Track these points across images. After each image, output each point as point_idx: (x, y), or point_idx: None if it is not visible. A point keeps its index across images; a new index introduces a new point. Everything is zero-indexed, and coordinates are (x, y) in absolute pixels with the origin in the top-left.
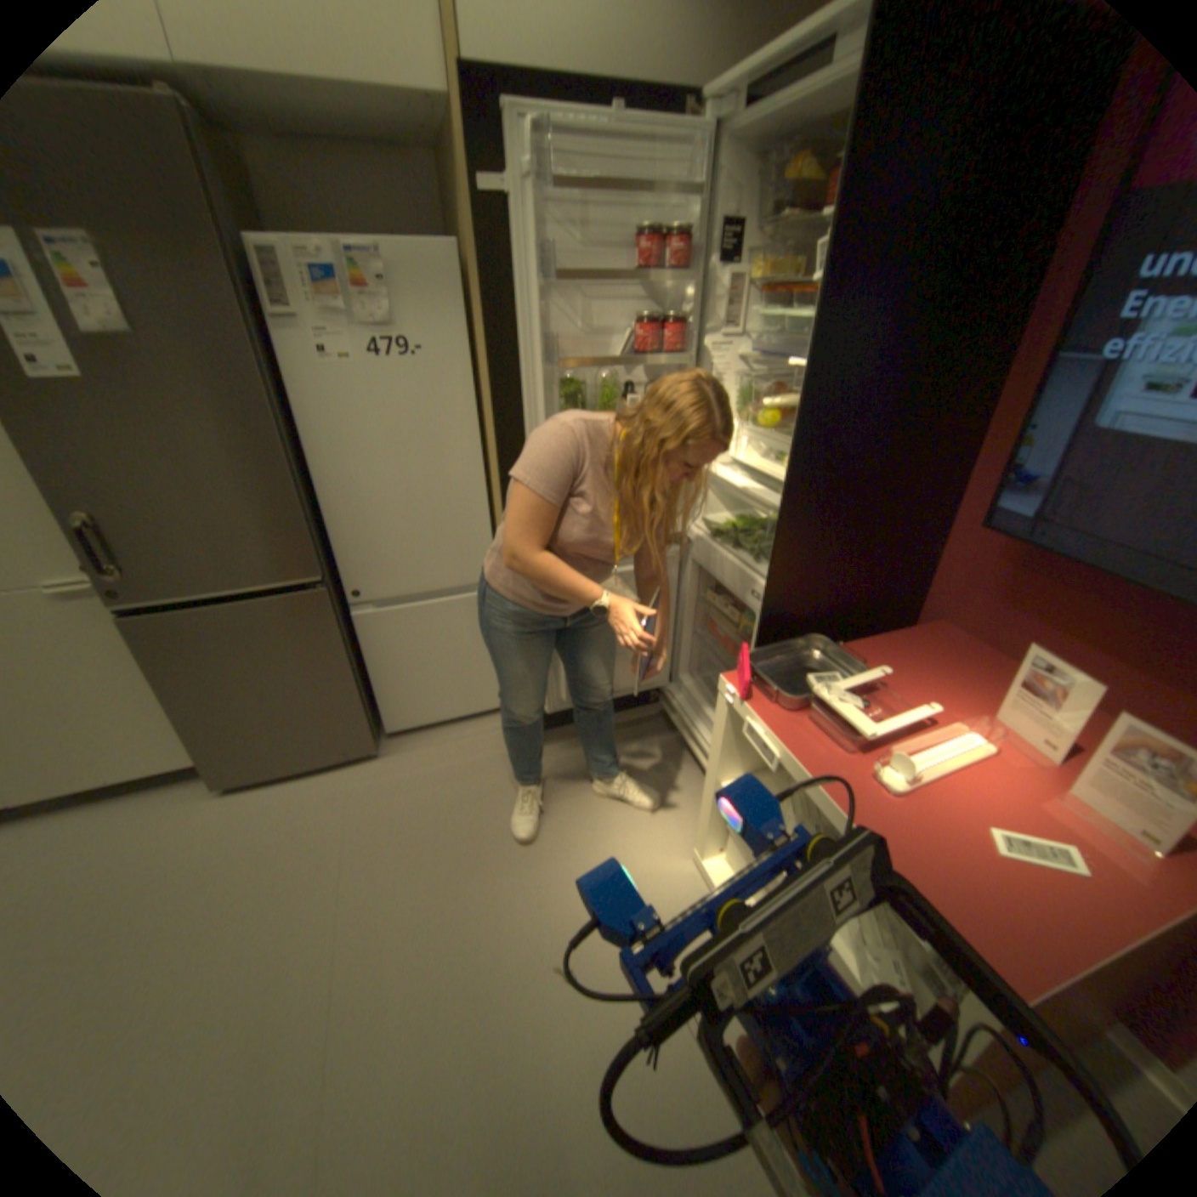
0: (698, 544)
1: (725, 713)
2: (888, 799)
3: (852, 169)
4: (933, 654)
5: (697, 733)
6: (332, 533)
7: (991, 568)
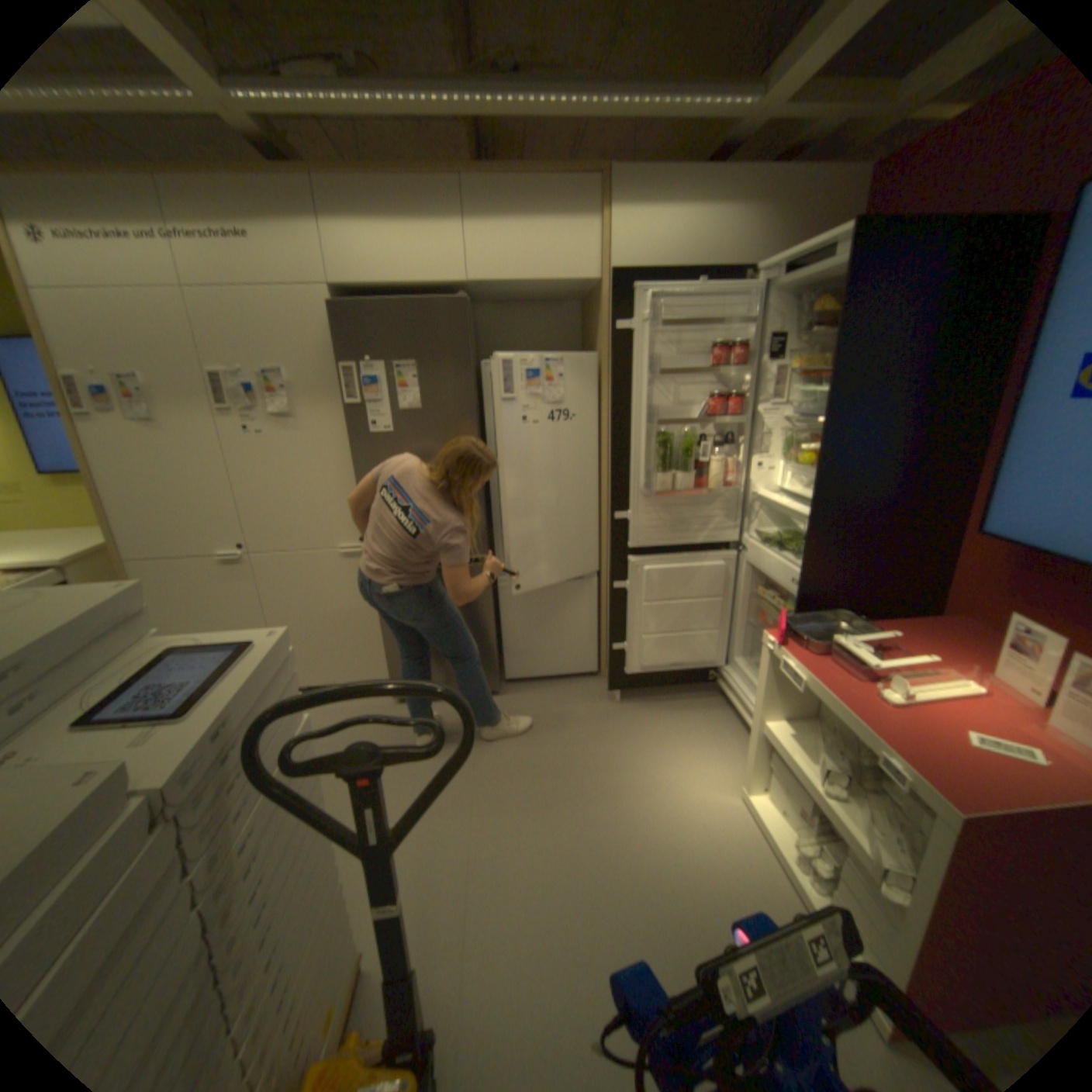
0: (752, 549)
1: (769, 660)
2: (889, 708)
3: (851, 310)
4: (949, 635)
5: (749, 704)
6: (497, 529)
7: (998, 570)
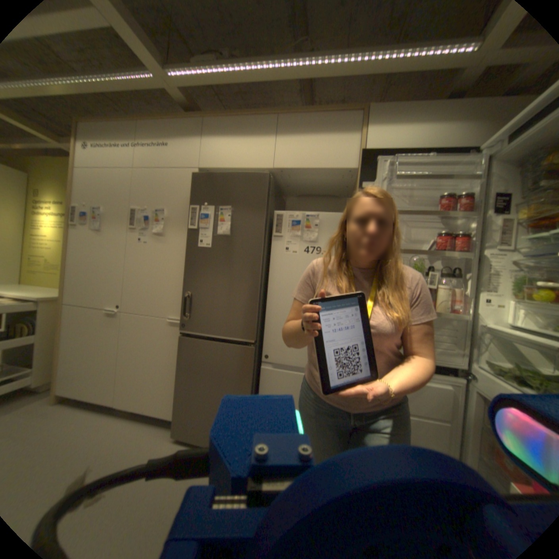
0: (483, 379)
1: None
2: None
3: None
4: None
5: None
6: (266, 324)
7: None
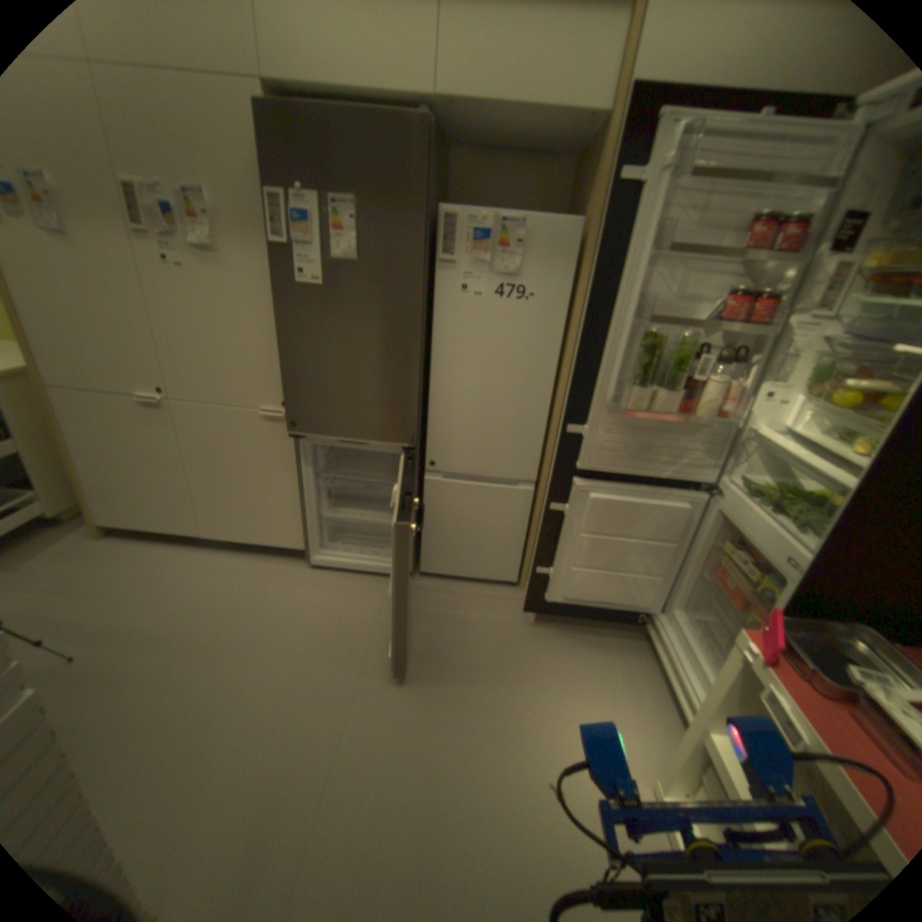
0: (732, 498)
1: (740, 668)
2: None
3: None
4: None
5: (682, 670)
6: (431, 417)
7: None
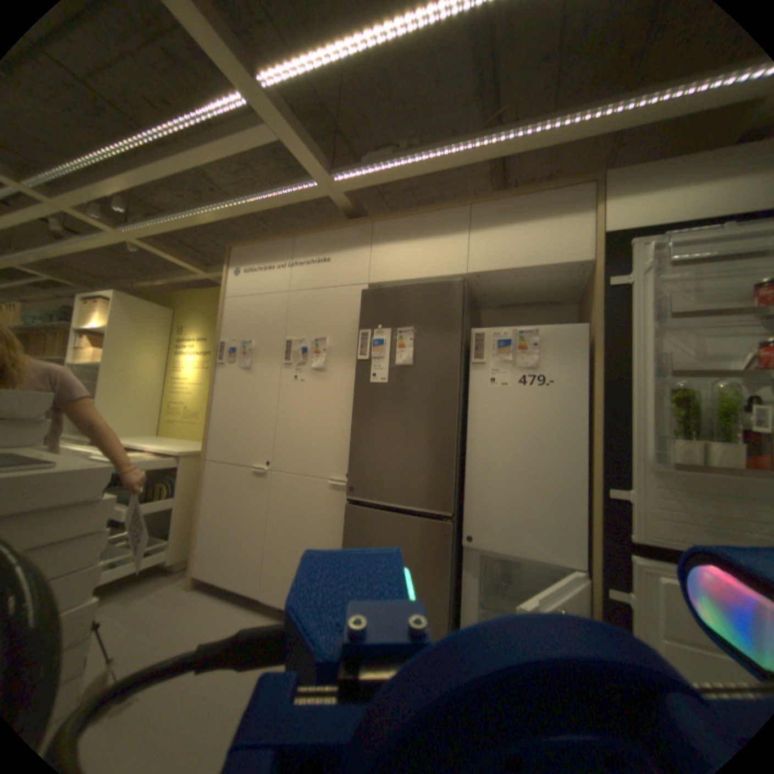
0: None
1: None
2: None
3: None
4: None
5: None
6: (468, 489)
7: None
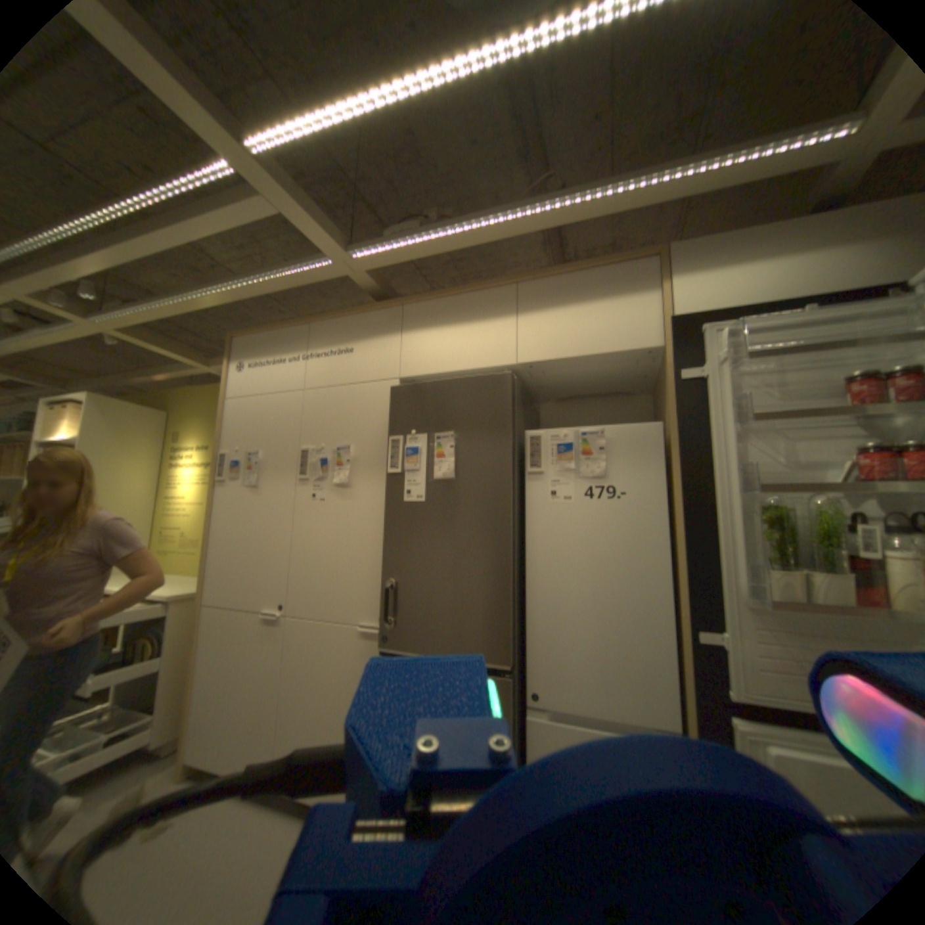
0: None
1: None
2: None
3: None
4: None
5: None
6: (529, 632)
7: None
